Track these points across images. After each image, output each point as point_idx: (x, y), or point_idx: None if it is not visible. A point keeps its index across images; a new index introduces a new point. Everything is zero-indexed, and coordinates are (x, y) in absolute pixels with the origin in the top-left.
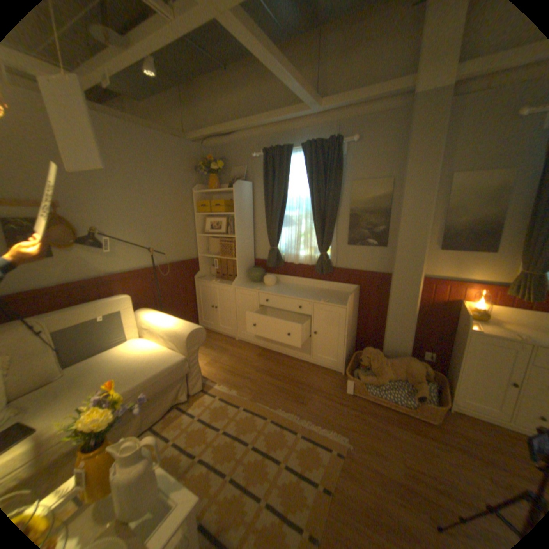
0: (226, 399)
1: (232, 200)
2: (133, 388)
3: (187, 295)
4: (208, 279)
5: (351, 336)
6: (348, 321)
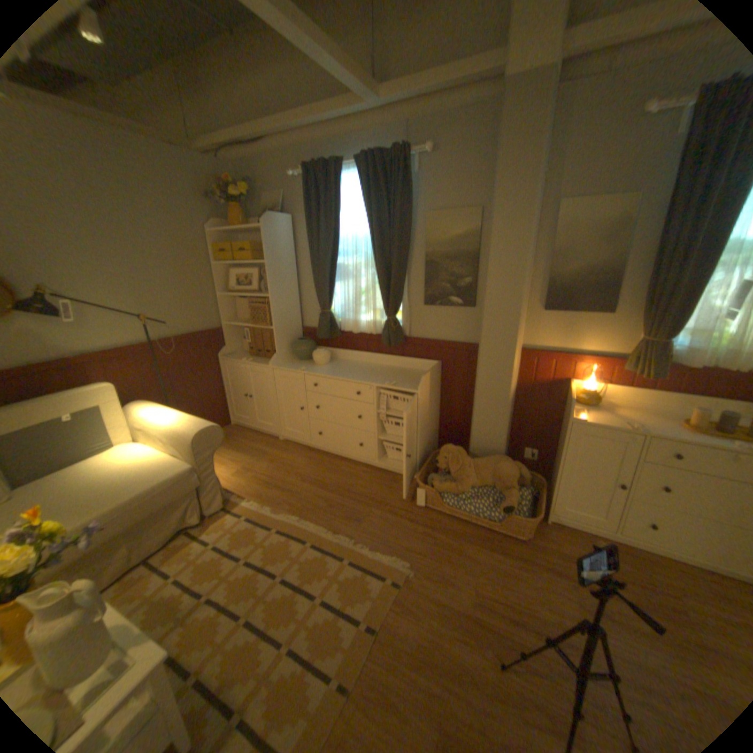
0: (254, 519)
1: (263, 243)
2: (109, 512)
3: (209, 381)
4: (237, 358)
5: (430, 430)
6: (422, 411)
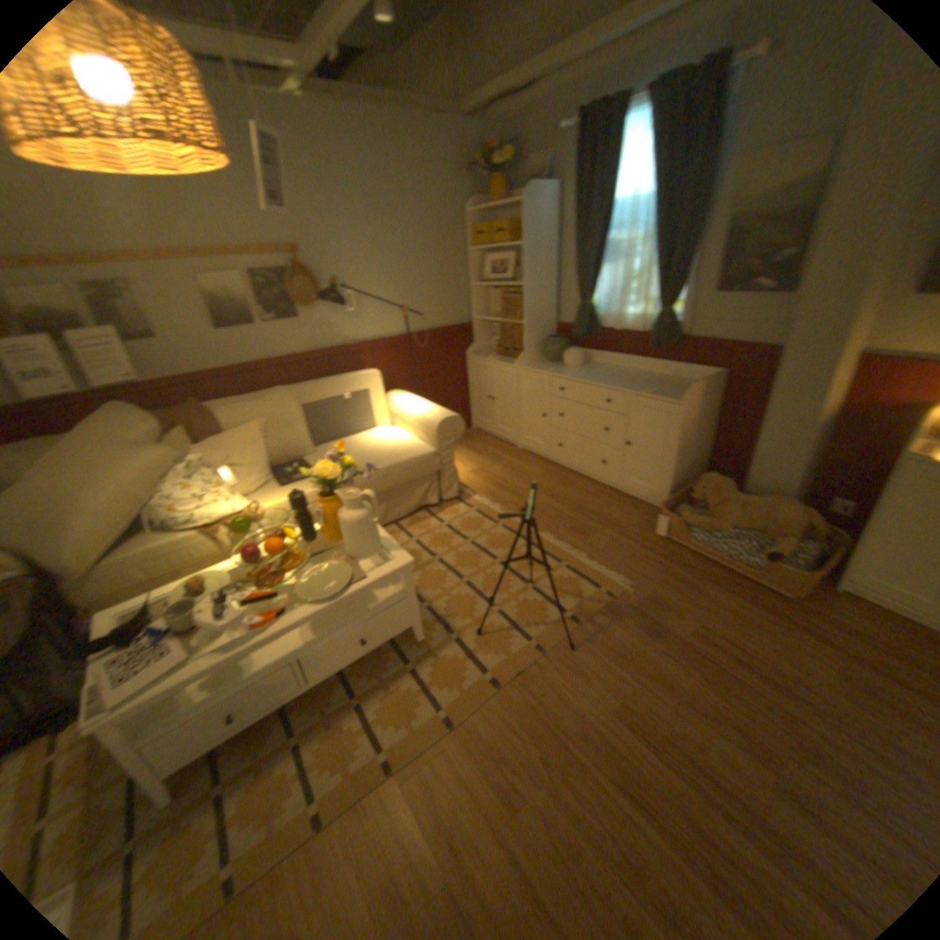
0: (483, 512)
1: (522, 221)
2: (374, 472)
3: (454, 380)
4: (483, 357)
5: (693, 457)
6: (683, 429)
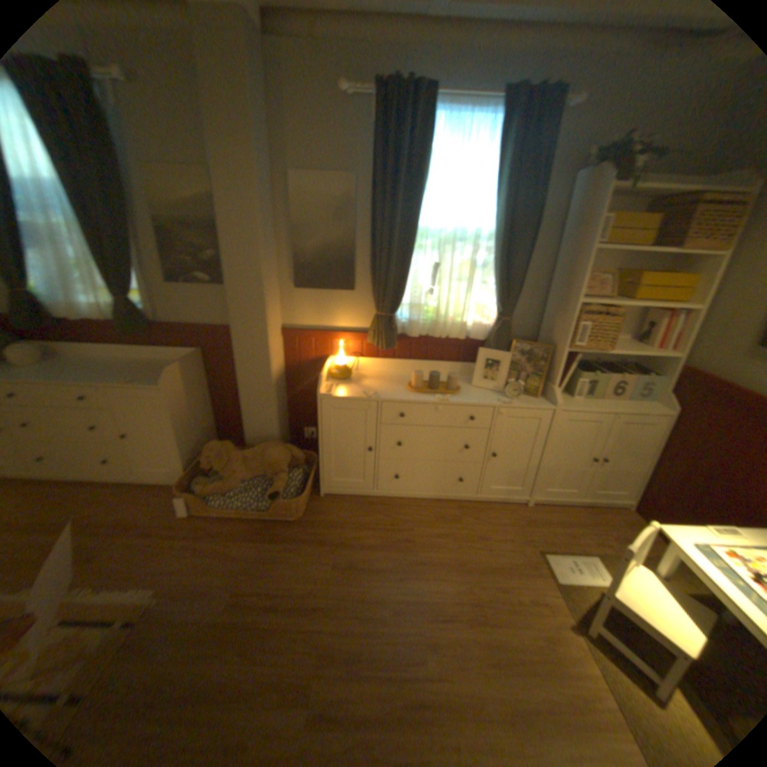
0: None
1: None
2: None
3: None
4: None
5: (197, 429)
6: (172, 410)
